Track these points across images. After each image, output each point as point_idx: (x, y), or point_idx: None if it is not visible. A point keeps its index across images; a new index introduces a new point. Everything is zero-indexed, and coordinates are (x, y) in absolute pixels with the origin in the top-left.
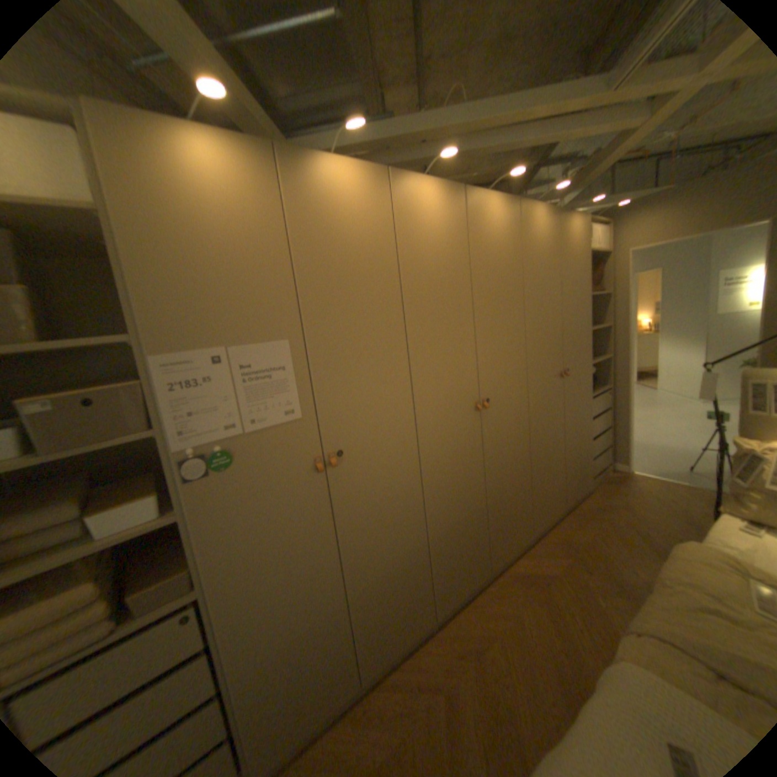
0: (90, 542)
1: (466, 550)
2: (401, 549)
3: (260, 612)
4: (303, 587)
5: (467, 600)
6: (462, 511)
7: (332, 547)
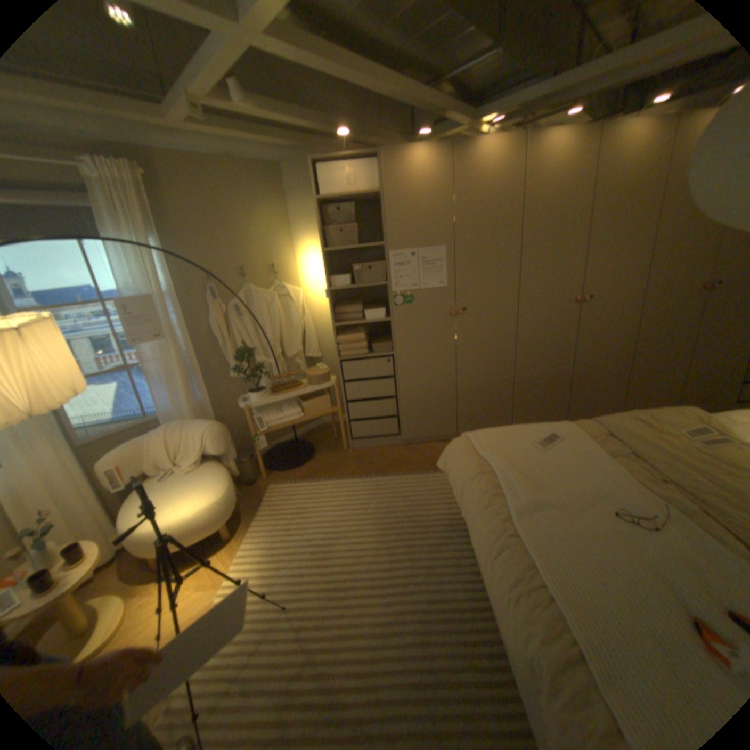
0: (364, 321)
1: (544, 396)
2: (493, 375)
3: (415, 371)
4: (435, 369)
5: None
6: (546, 369)
7: (452, 356)
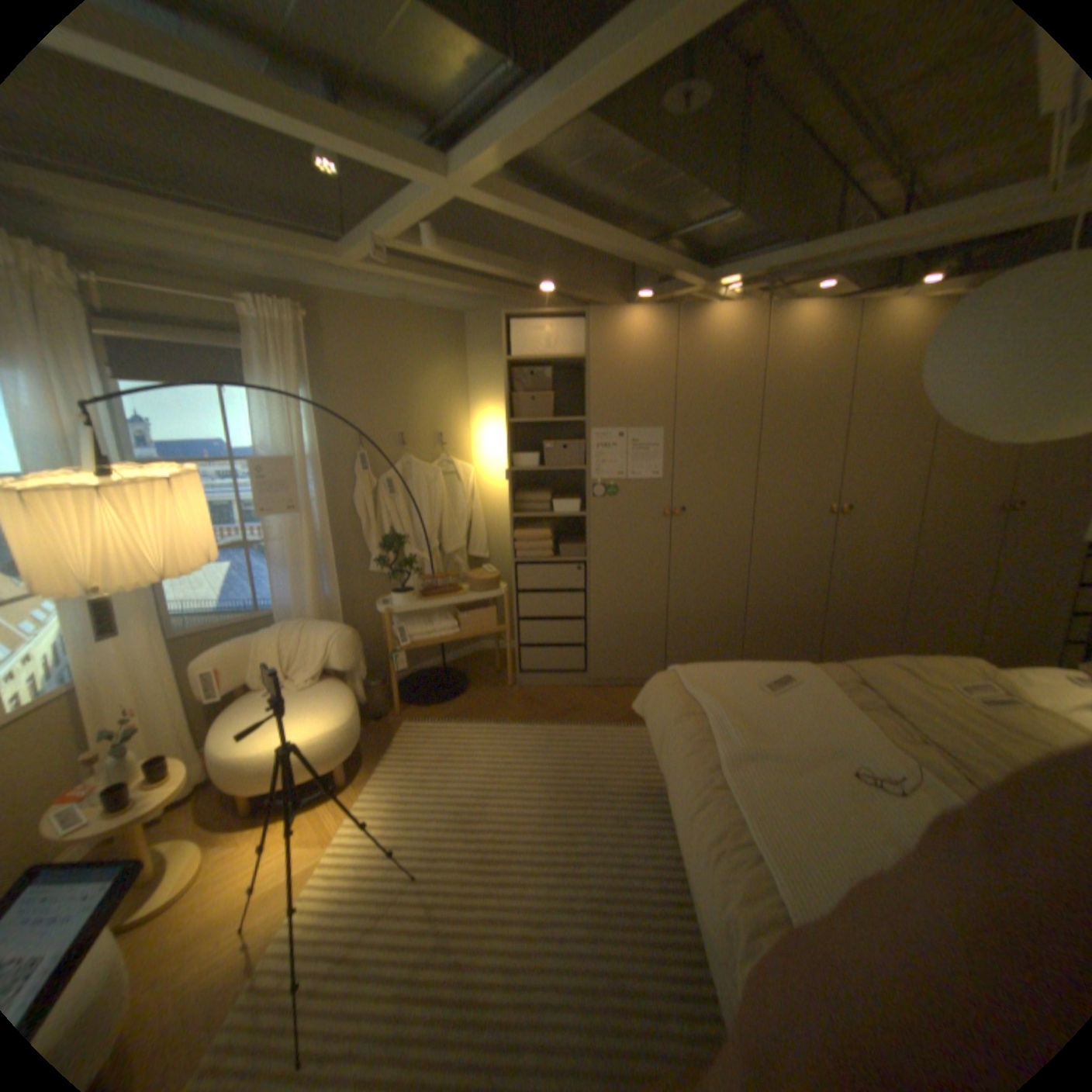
0: (550, 514)
1: (786, 636)
2: (717, 600)
3: (612, 586)
4: (639, 586)
5: None
6: (789, 599)
7: (663, 571)
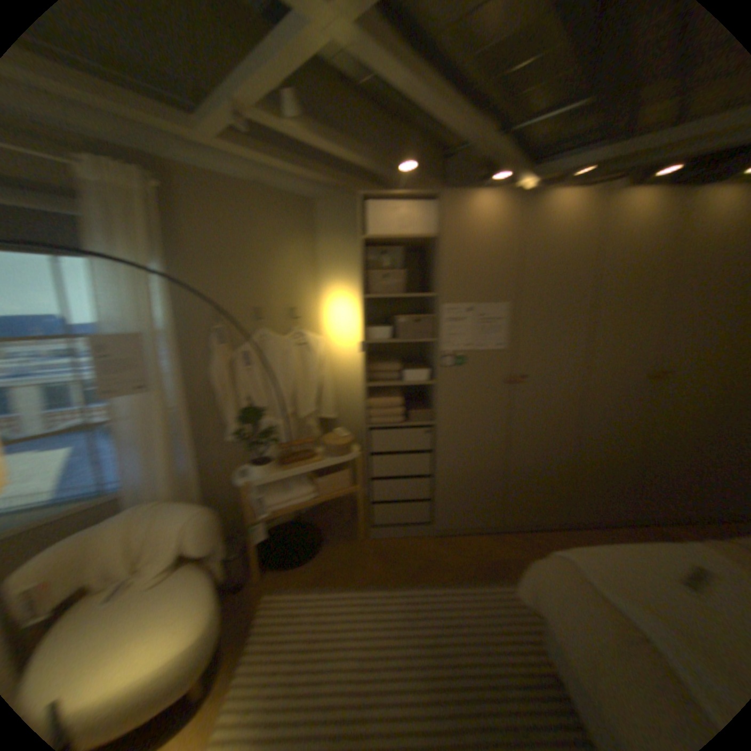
0: (404, 381)
1: (611, 485)
2: (554, 456)
3: (461, 446)
4: (485, 445)
5: (603, 526)
6: (616, 454)
7: (507, 431)
